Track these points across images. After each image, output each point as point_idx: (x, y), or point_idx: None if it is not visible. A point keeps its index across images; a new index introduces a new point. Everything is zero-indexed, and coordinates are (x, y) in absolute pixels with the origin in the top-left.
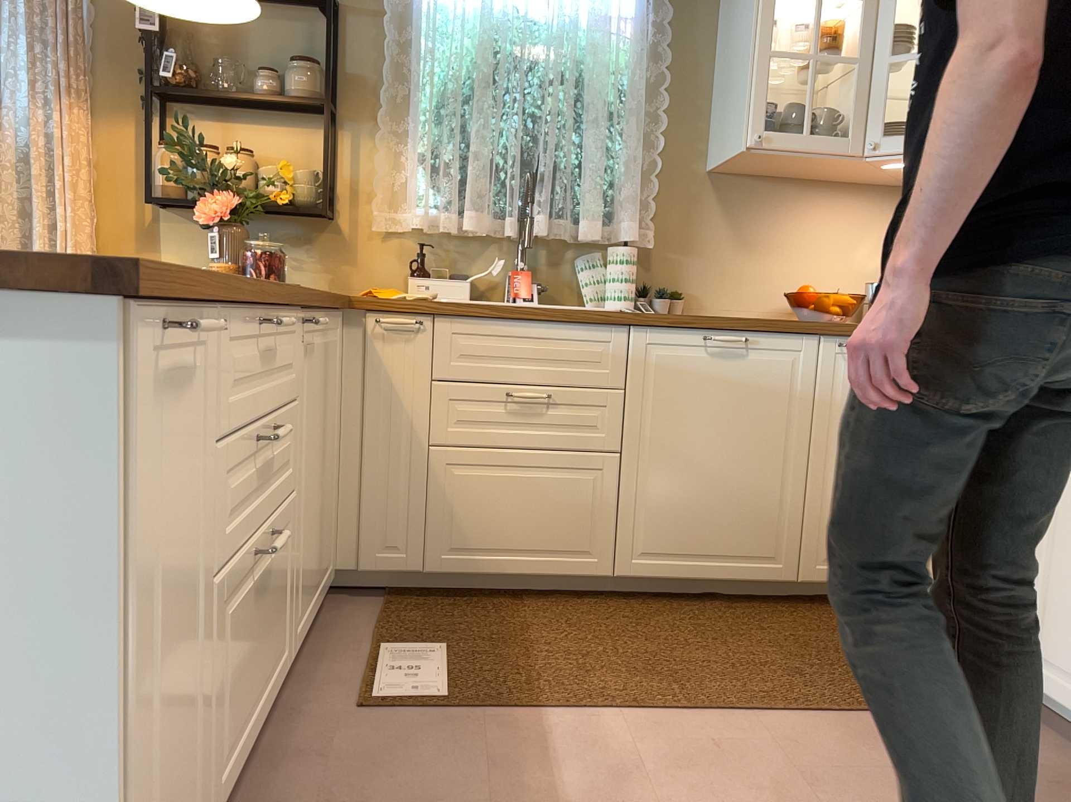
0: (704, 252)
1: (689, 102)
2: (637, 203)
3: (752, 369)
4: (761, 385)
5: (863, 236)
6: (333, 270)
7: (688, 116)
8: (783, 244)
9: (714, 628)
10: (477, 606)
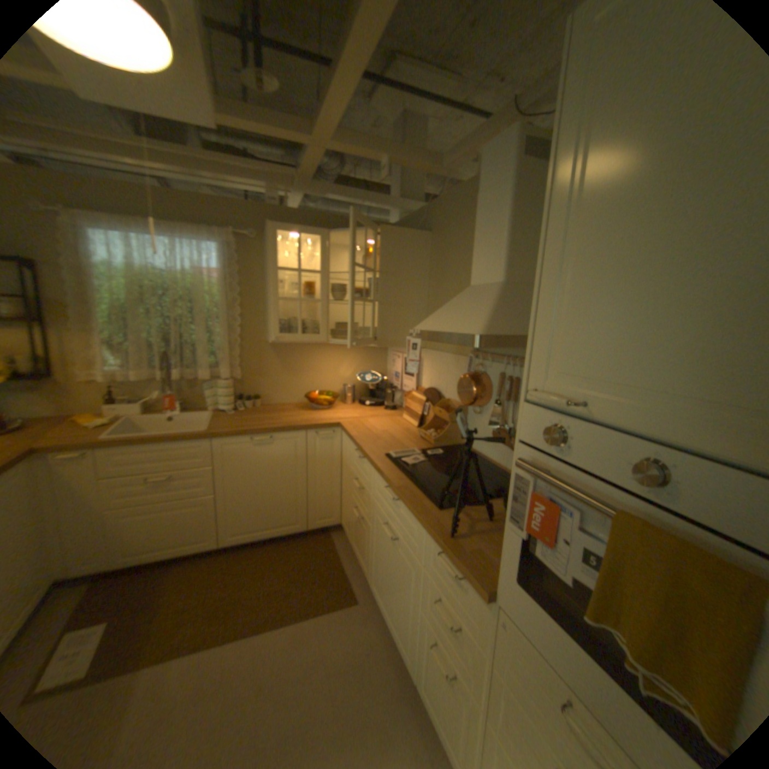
0: (270, 377)
1: (255, 309)
2: (229, 361)
3: (276, 449)
4: (281, 455)
5: (342, 364)
6: (58, 403)
7: (255, 315)
8: (307, 370)
9: (262, 567)
10: (144, 579)
